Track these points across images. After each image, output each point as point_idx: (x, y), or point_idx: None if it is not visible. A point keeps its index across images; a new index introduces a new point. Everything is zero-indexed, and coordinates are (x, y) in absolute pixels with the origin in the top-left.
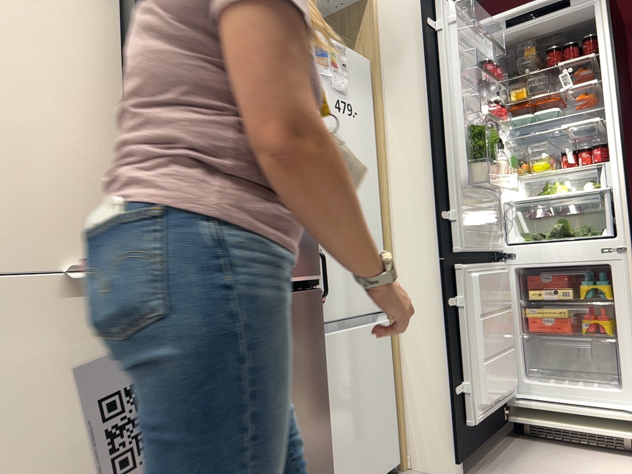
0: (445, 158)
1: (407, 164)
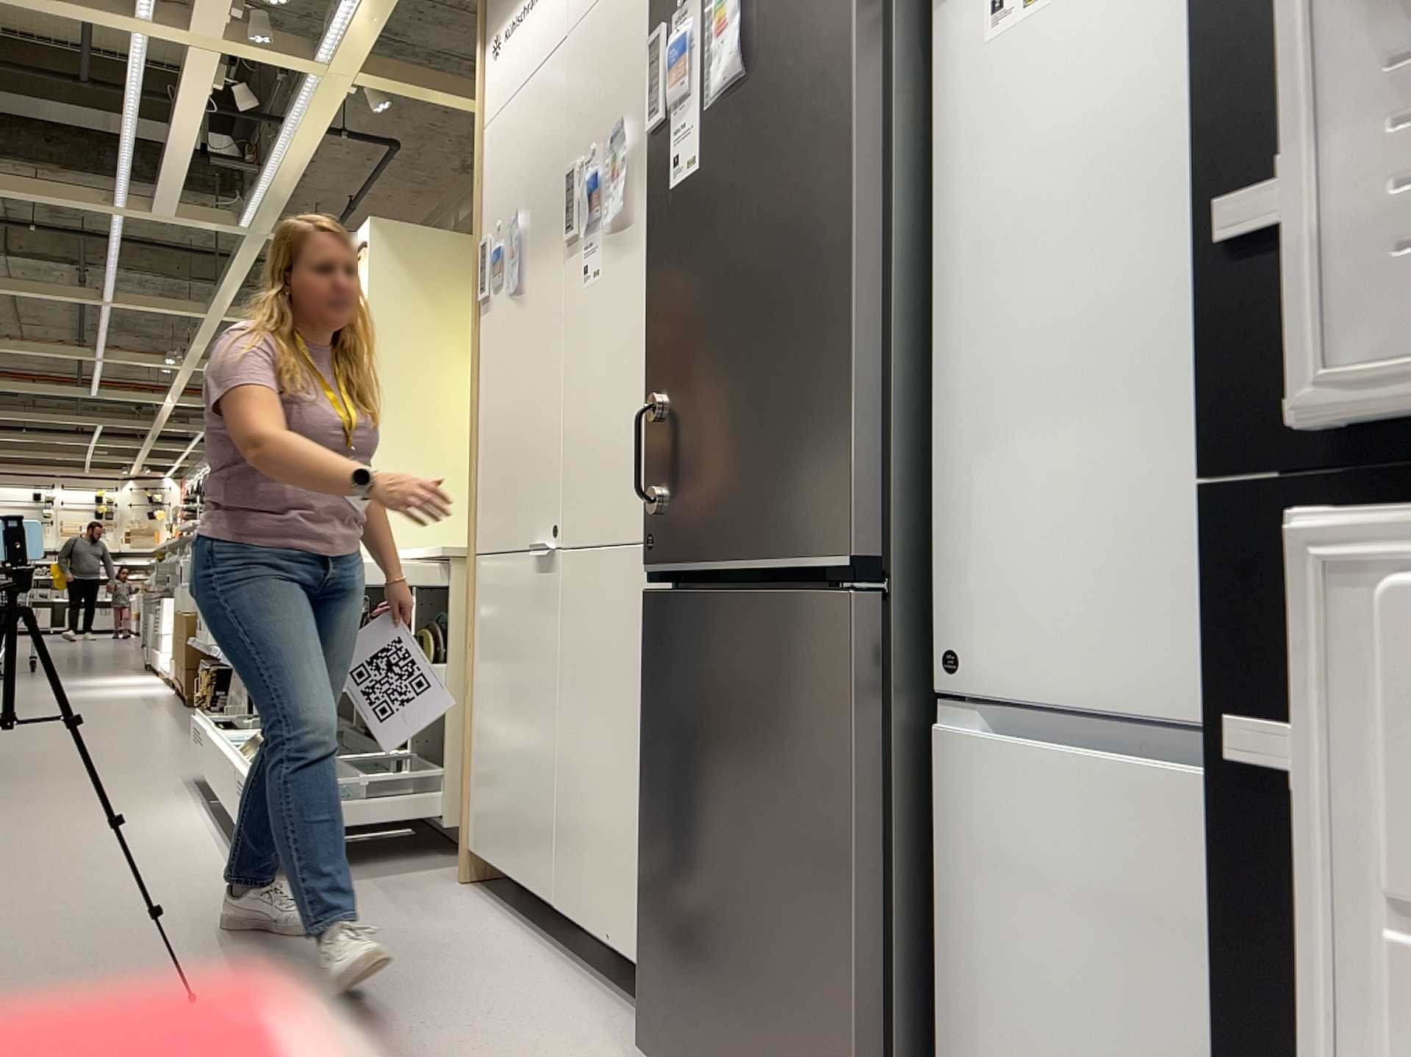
0: None
1: None
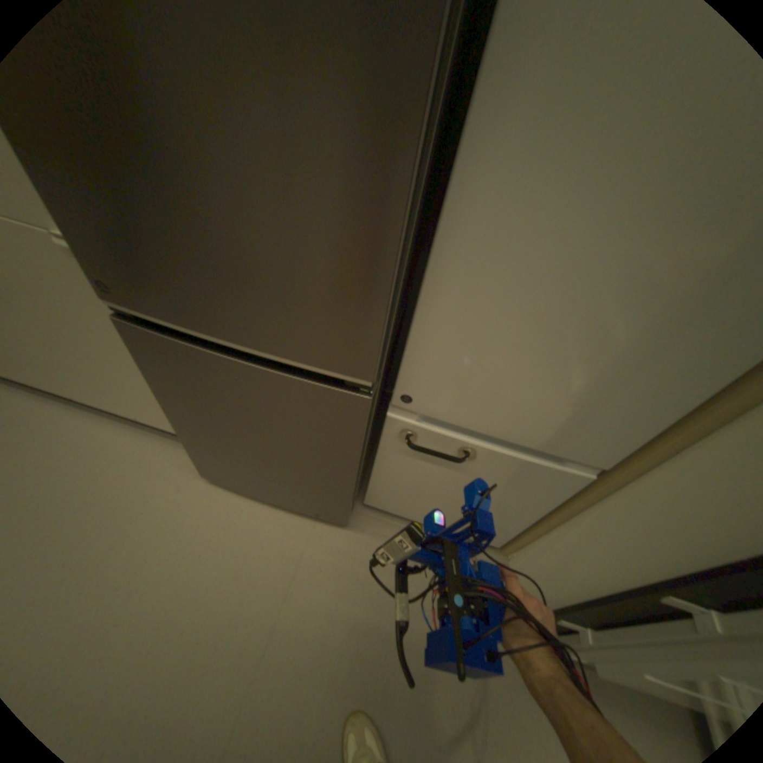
0: None
1: None
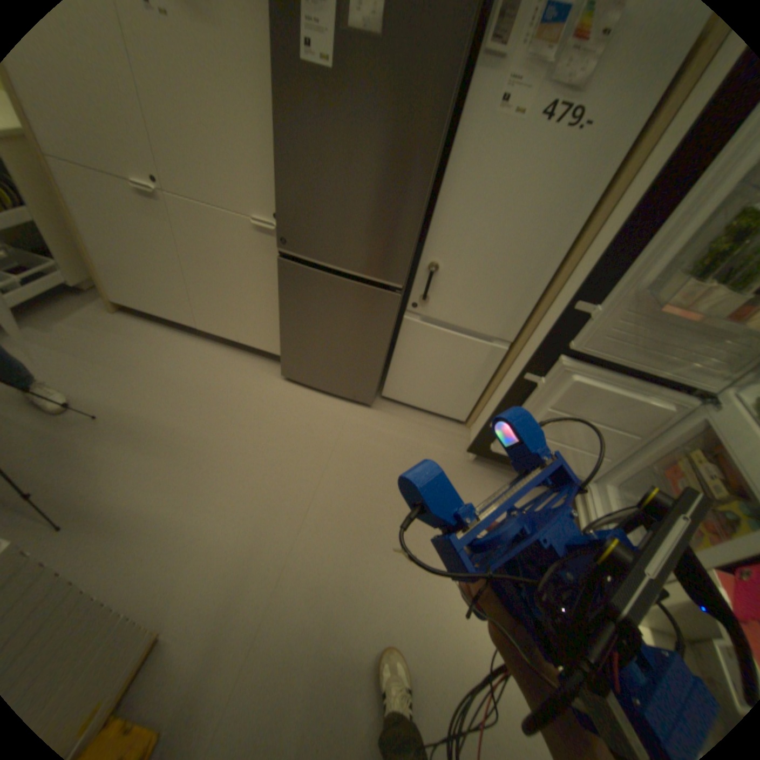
0: (646, 240)
1: (621, 219)
